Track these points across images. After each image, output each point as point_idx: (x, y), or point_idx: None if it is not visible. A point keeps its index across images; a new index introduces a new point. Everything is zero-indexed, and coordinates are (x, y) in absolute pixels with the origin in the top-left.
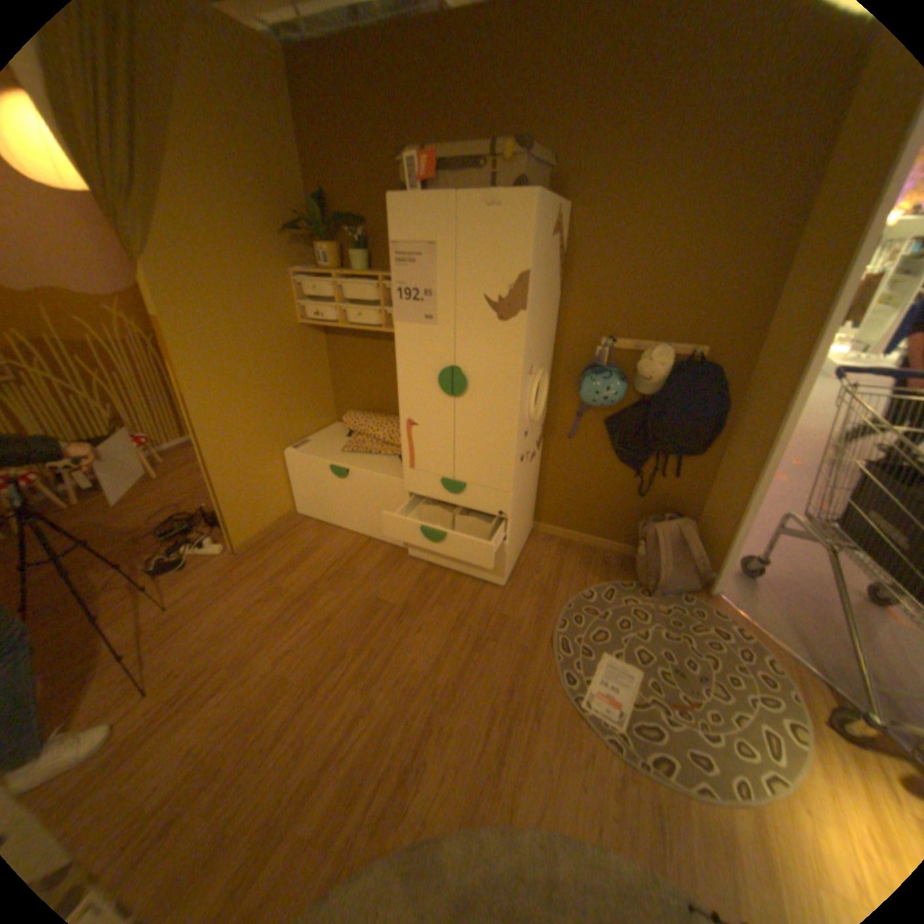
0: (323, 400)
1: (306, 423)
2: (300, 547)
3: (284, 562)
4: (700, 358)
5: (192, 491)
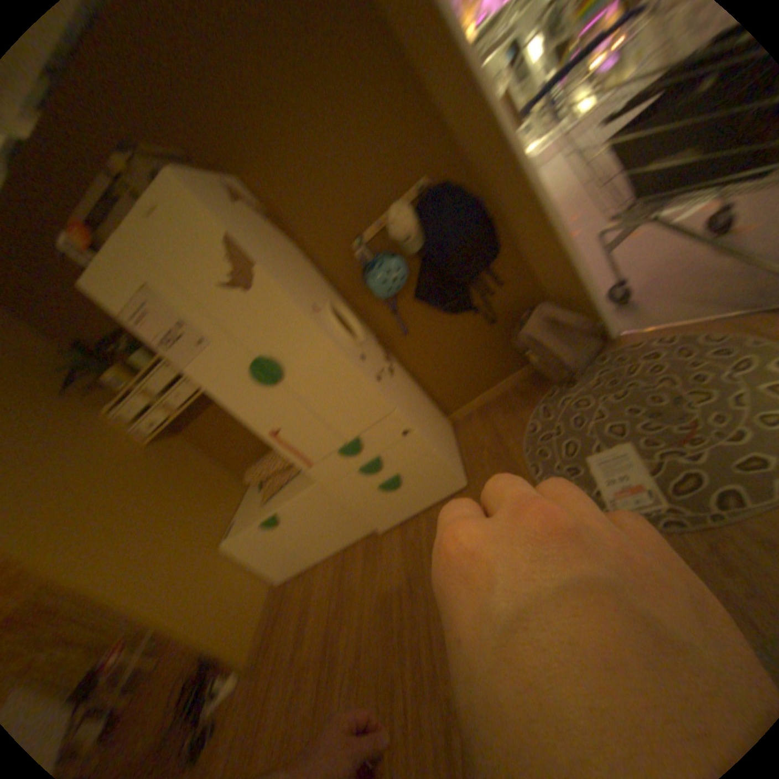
0: (220, 484)
1: (220, 512)
2: (295, 613)
3: (291, 640)
4: (427, 189)
5: None
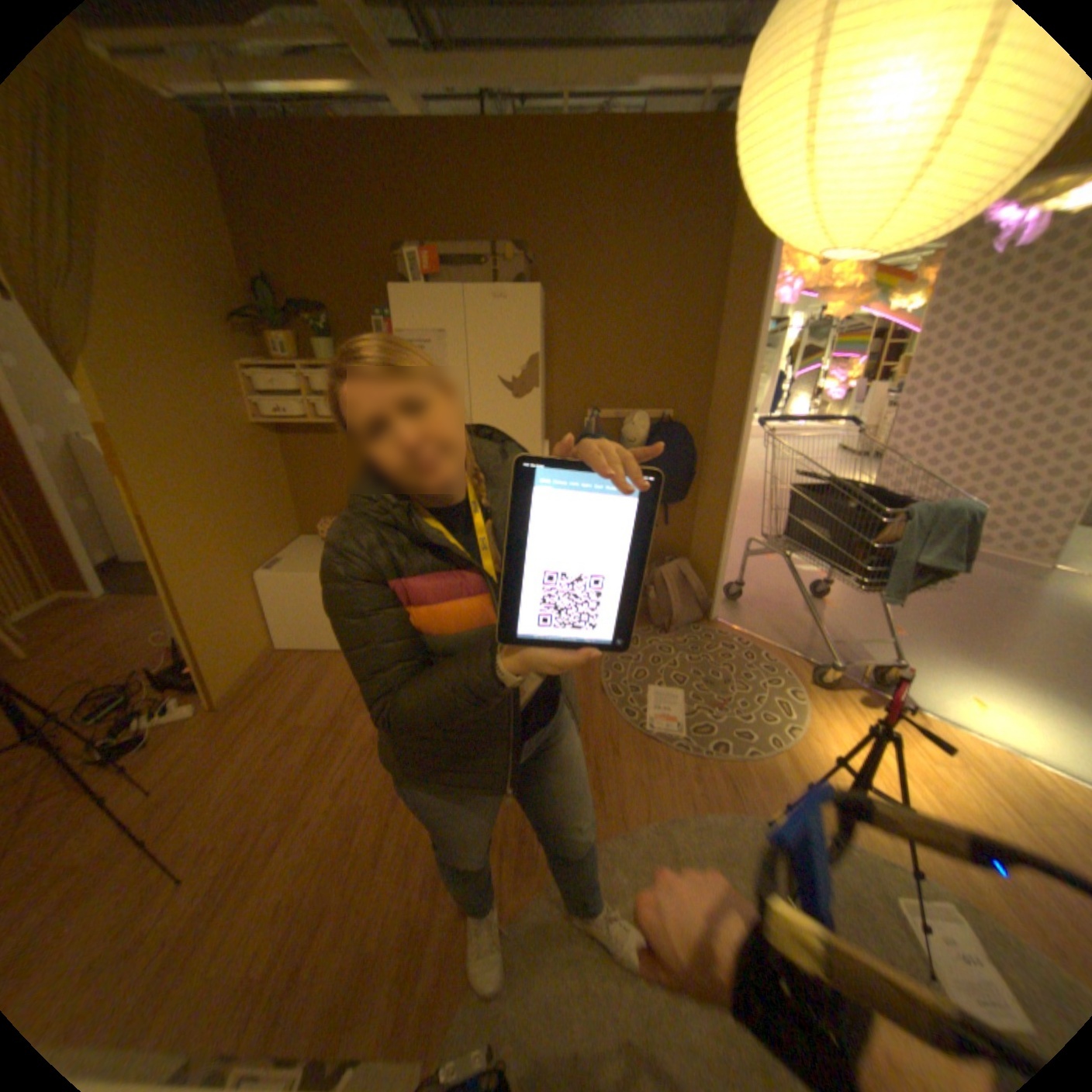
0: (284, 511)
1: (271, 539)
2: (299, 682)
3: (287, 702)
4: (668, 420)
5: (101, 659)
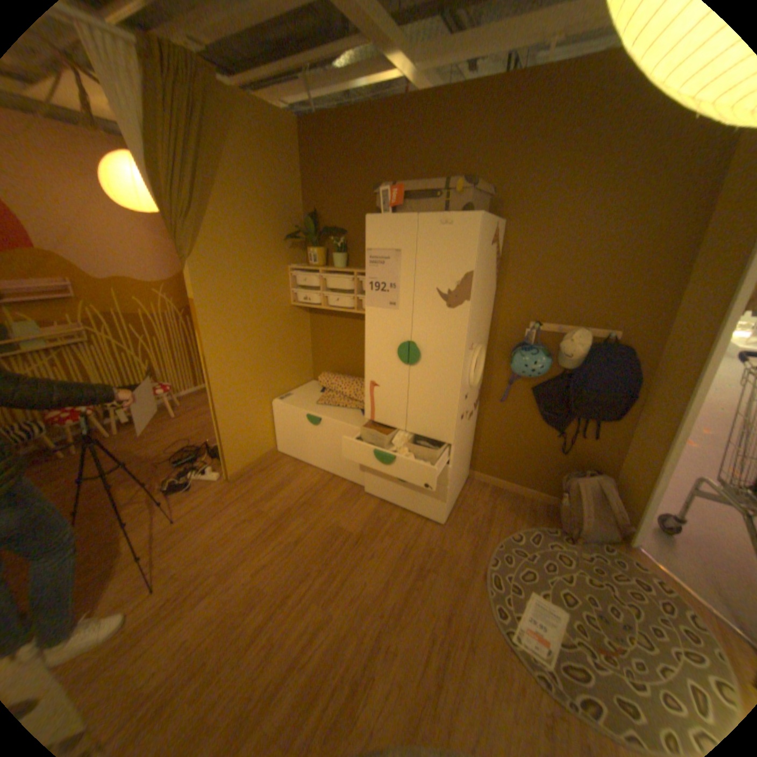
0: (304, 363)
1: (291, 380)
2: (278, 479)
3: (265, 491)
4: (615, 341)
5: (200, 429)
